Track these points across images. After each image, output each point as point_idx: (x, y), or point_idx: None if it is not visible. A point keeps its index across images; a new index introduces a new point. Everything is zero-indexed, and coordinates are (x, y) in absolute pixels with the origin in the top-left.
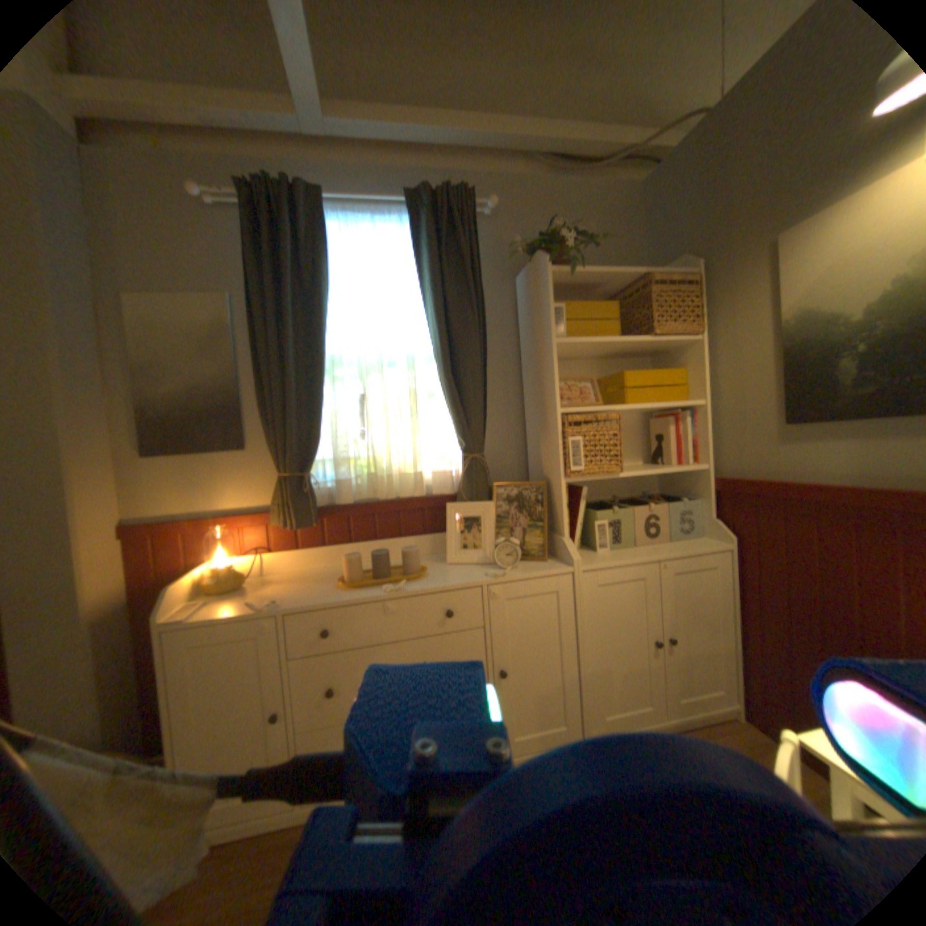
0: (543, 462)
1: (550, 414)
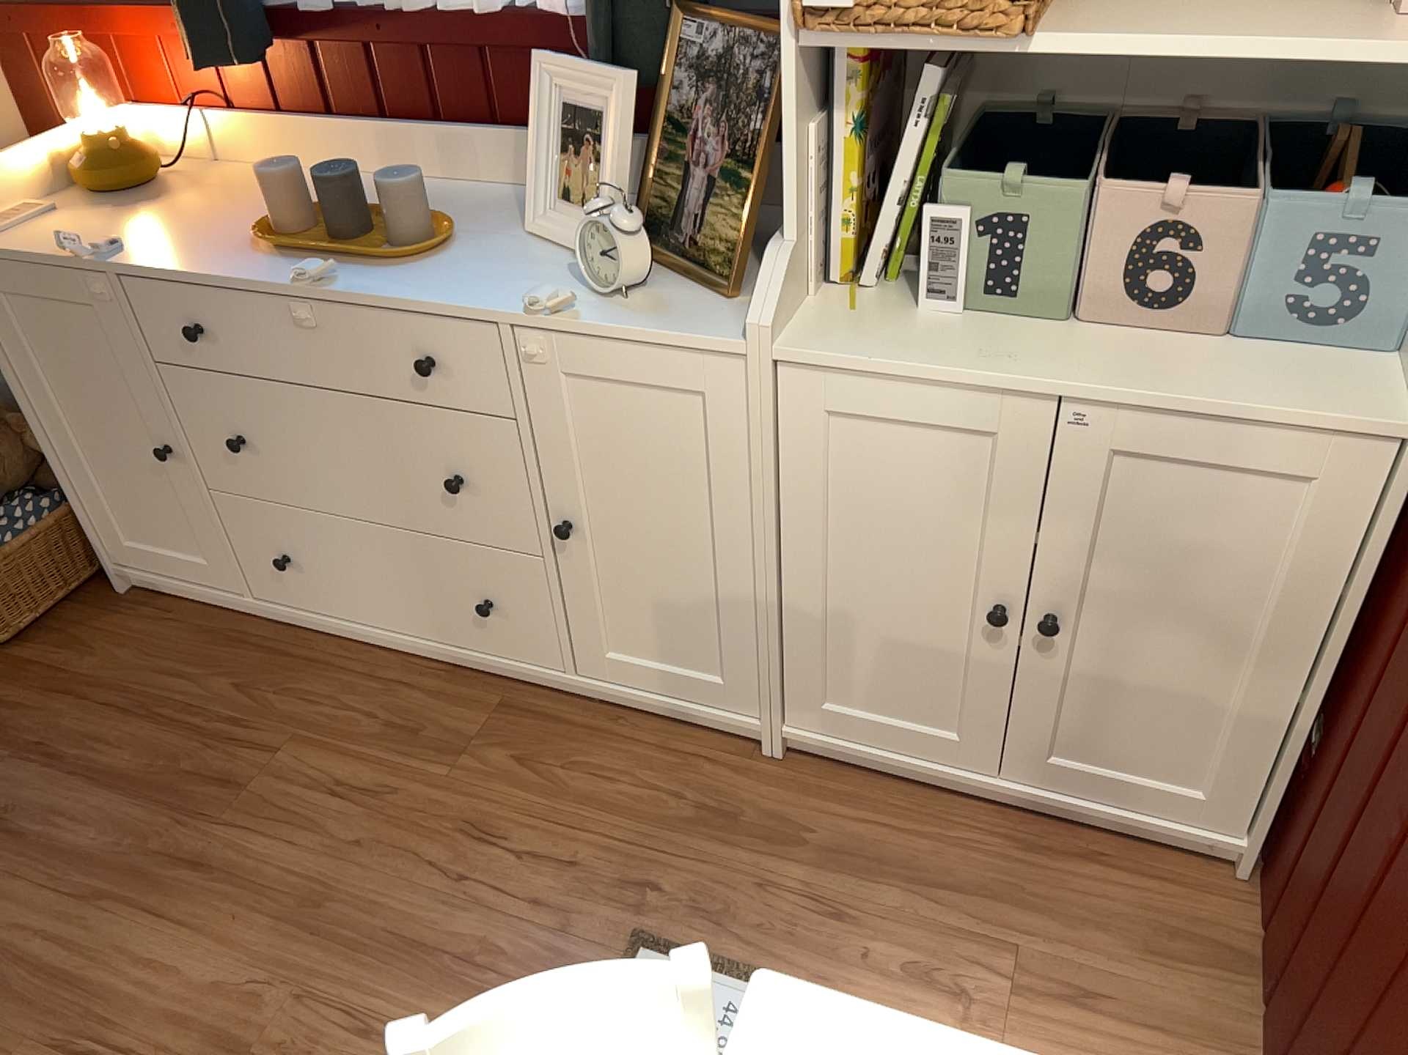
0: None
1: None
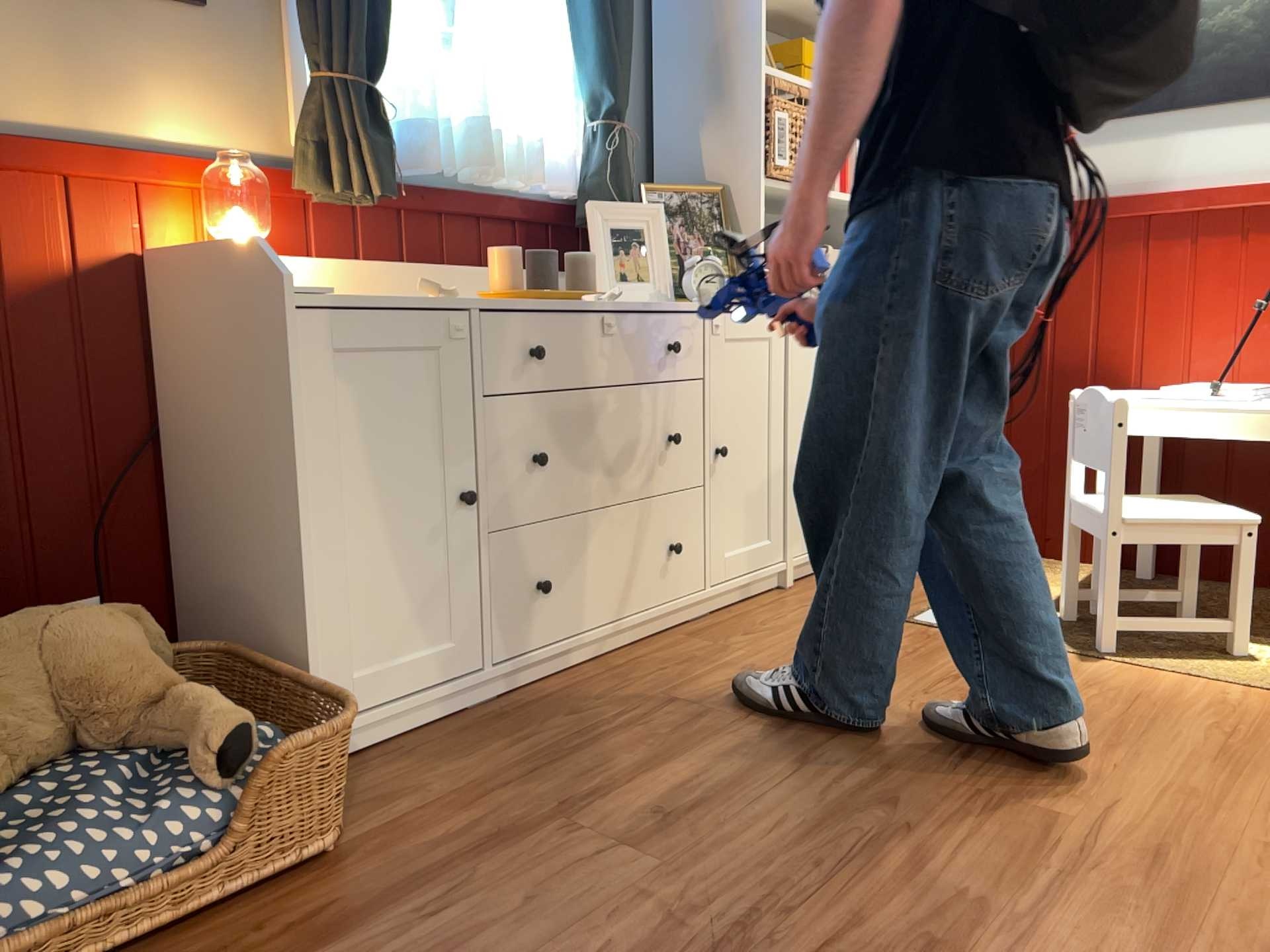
0: (708, 160)
1: (739, 75)
